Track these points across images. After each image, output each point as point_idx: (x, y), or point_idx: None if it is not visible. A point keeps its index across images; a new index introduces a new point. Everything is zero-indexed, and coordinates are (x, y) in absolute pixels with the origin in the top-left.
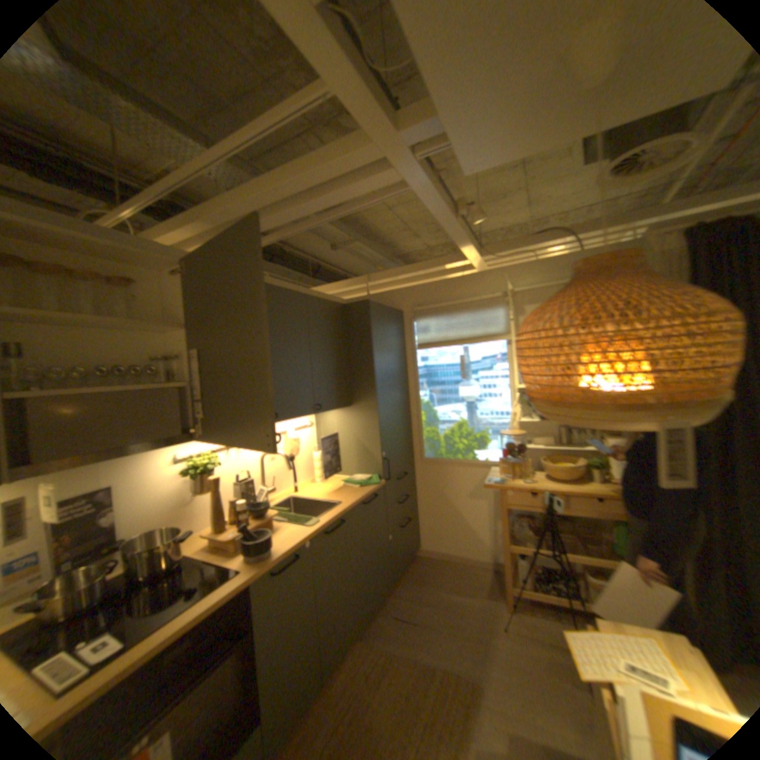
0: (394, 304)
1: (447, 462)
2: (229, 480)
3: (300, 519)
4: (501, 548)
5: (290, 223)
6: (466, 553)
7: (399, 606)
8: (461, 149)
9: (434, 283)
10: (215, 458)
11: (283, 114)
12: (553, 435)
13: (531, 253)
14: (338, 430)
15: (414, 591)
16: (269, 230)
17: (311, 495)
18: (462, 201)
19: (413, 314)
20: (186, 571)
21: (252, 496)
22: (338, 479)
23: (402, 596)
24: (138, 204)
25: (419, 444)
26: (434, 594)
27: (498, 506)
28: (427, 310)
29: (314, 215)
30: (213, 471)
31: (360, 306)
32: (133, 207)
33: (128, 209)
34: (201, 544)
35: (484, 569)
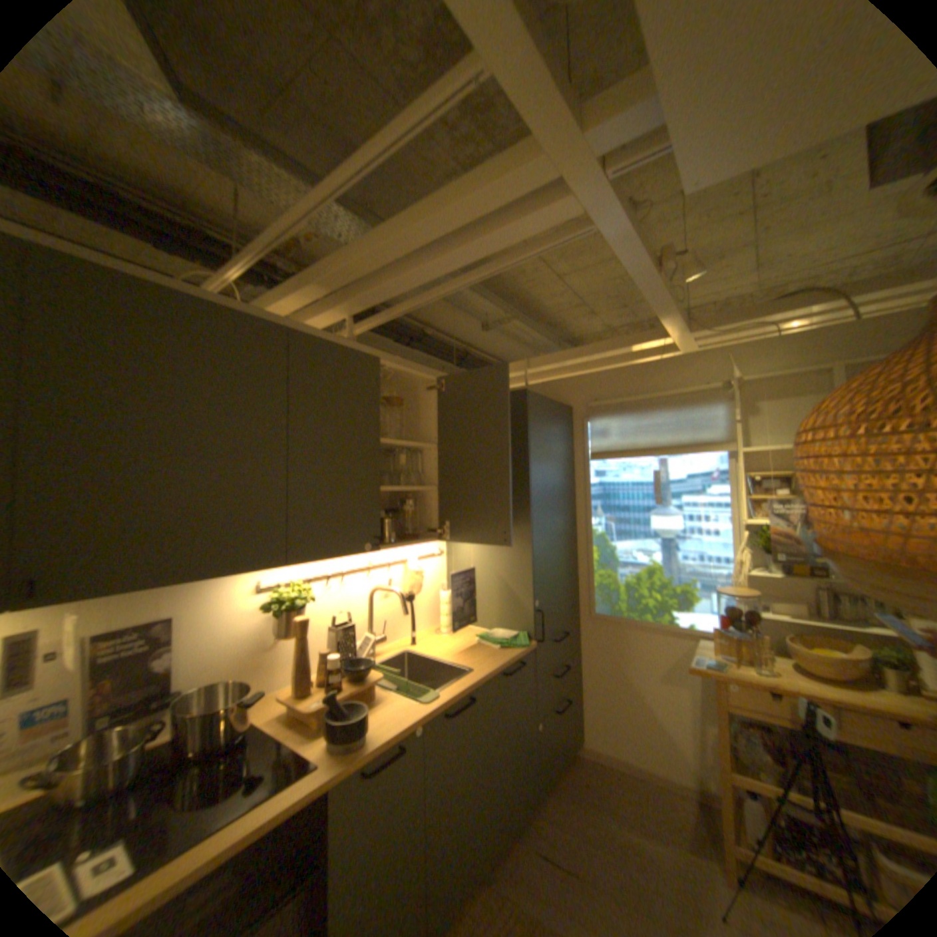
0: (560, 397)
1: (628, 624)
2: (324, 621)
3: (413, 687)
4: (712, 768)
5: (426, 283)
6: (654, 766)
7: (549, 835)
8: (685, 143)
9: (618, 370)
10: (307, 590)
11: (417, 115)
12: (805, 600)
13: (772, 324)
14: (475, 563)
15: (573, 813)
16: (399, 294)
17: (433, 652)
18: (668, 248)
19: (586, 411)
20: (250, 750)
21: (351, 648)
22: (472, 632)
23: (553, 818)
24: (243, 262)
25: (587, 593)
26: (603, 825)
27: (709, 701)
28: (607, 406)
29: (457, 271)
30: (304, 608)
31: (514, 398)
32: (237, 266)
33: (232, 269)
34: (278, 709)
35: (683, 796)
